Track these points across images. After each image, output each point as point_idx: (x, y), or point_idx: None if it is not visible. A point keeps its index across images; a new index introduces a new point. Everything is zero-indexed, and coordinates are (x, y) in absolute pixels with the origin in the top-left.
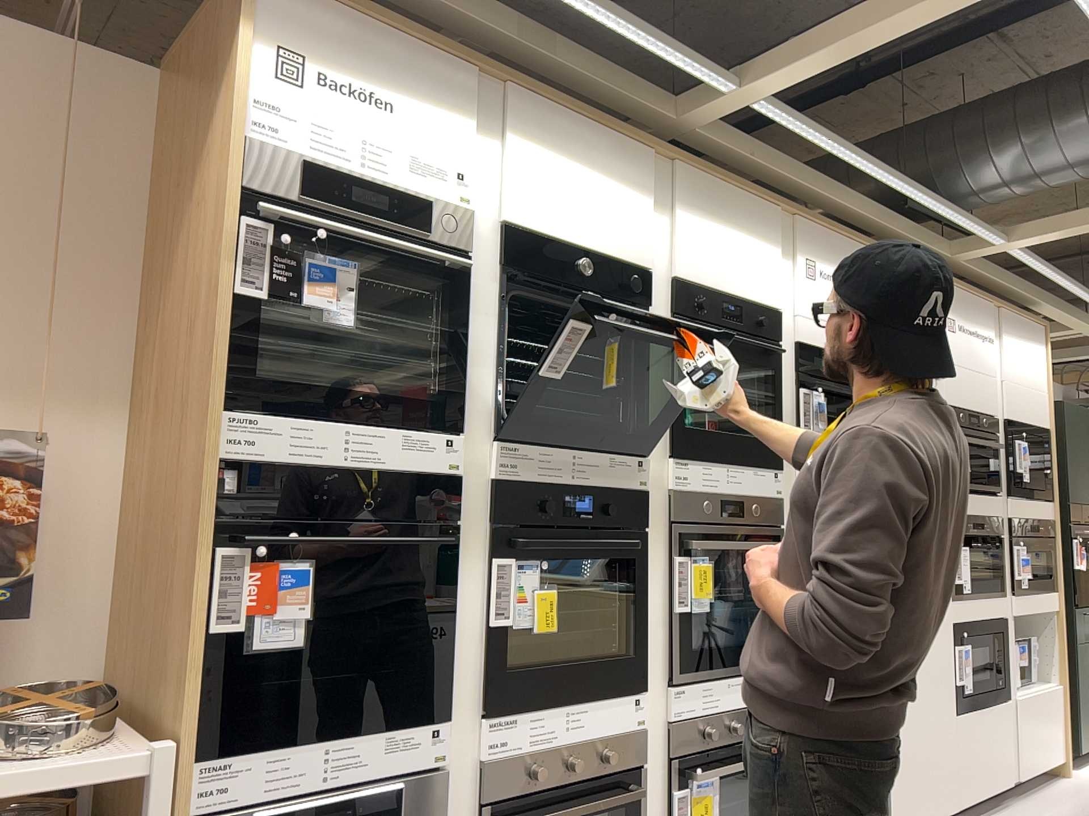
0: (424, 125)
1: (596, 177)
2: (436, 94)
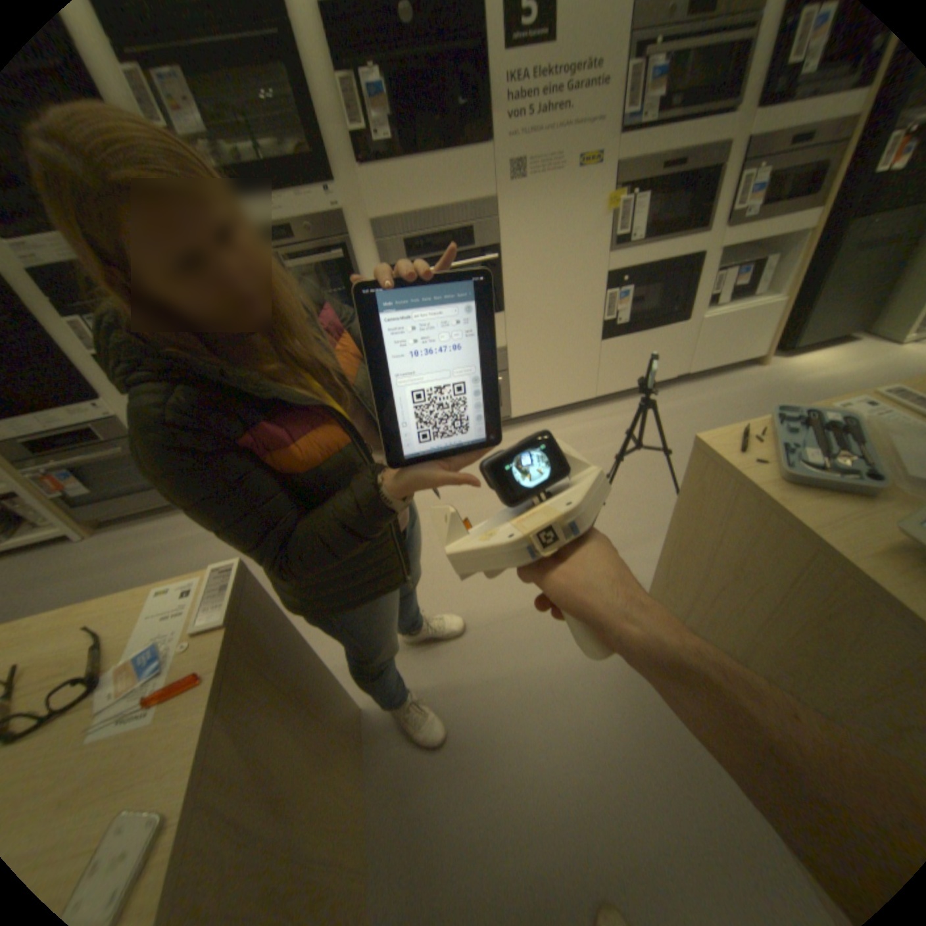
0: None
1: None
2: None
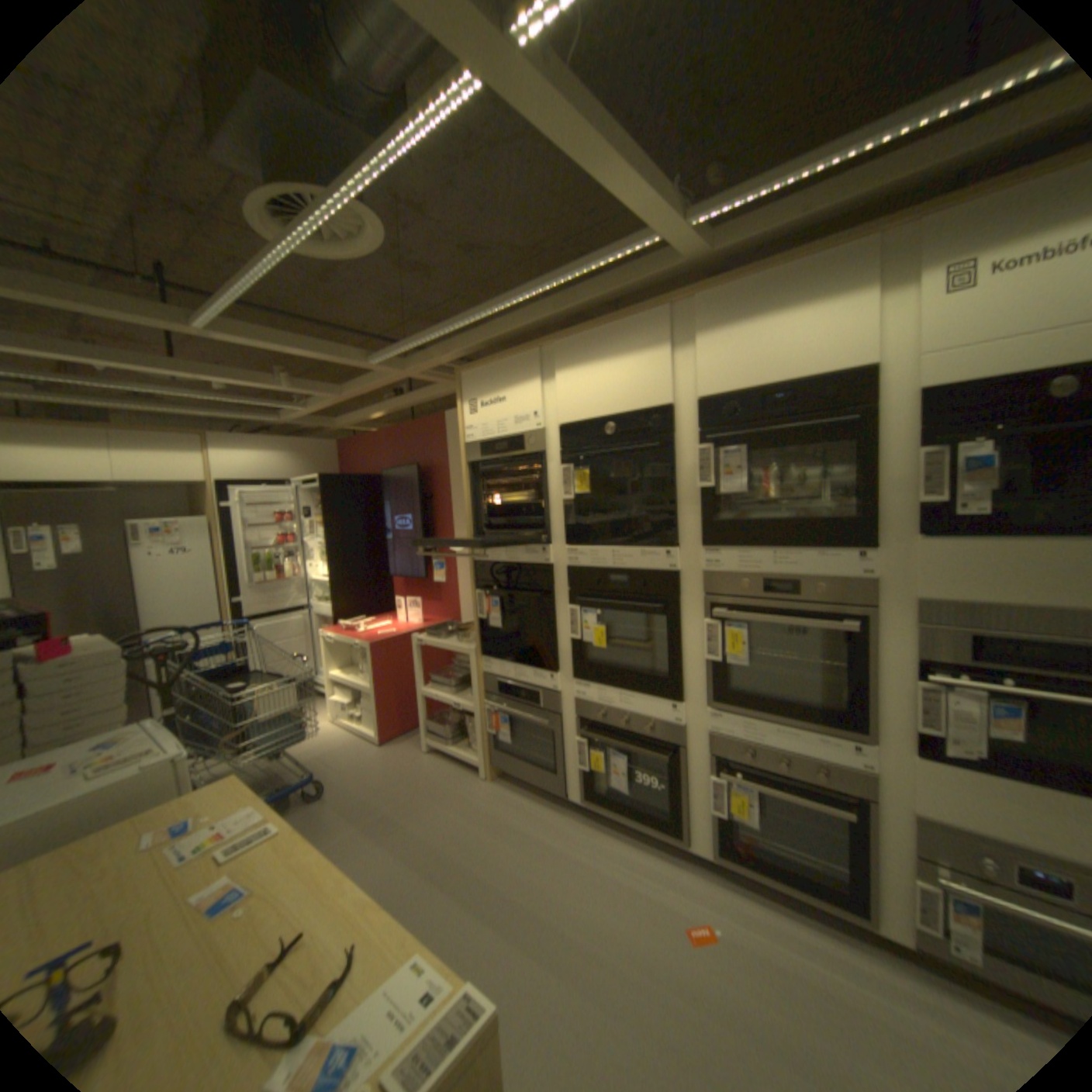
0: (511, 394)
1: (614, 354)
2: (514, 373)
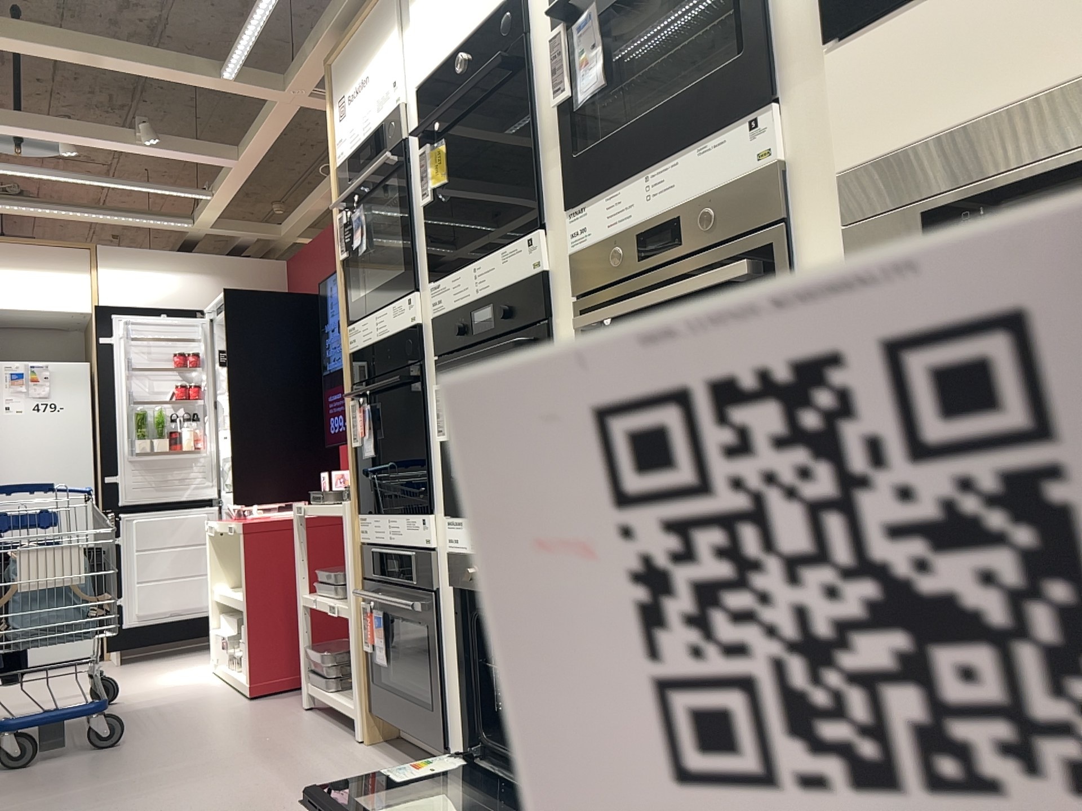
0: (374, 67)
1: None
2: (376, 33)
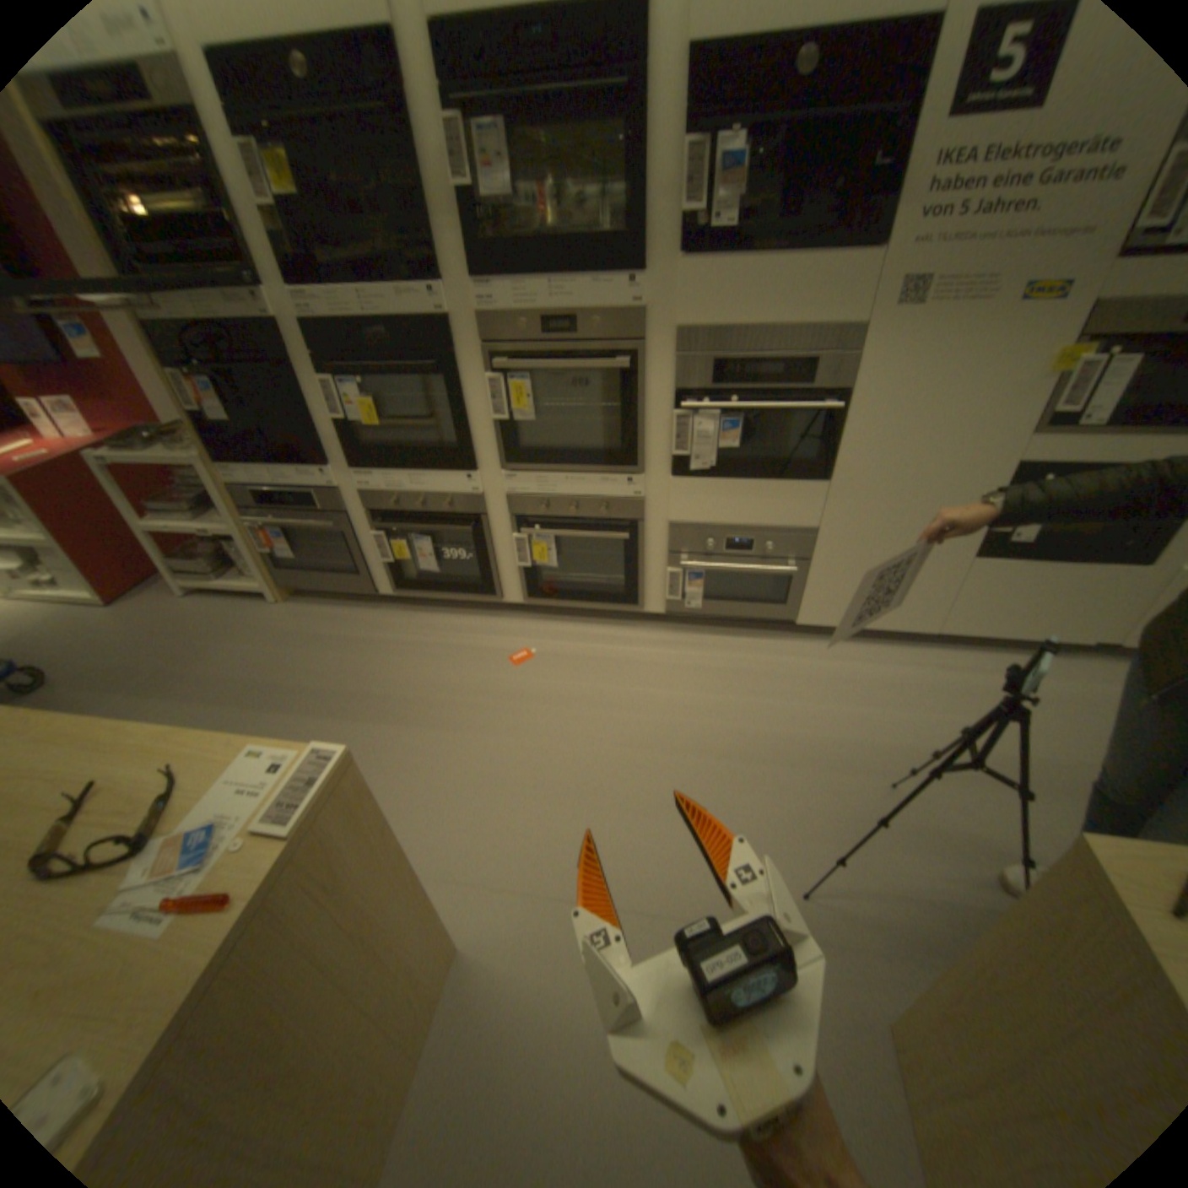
0: None
1: None
2: None
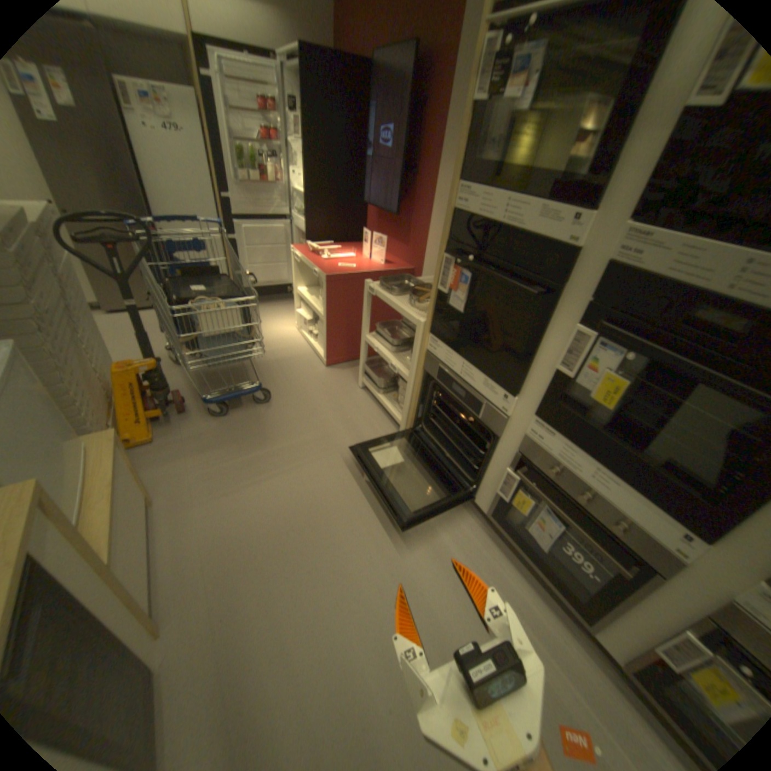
0: None
1: None
2: None
